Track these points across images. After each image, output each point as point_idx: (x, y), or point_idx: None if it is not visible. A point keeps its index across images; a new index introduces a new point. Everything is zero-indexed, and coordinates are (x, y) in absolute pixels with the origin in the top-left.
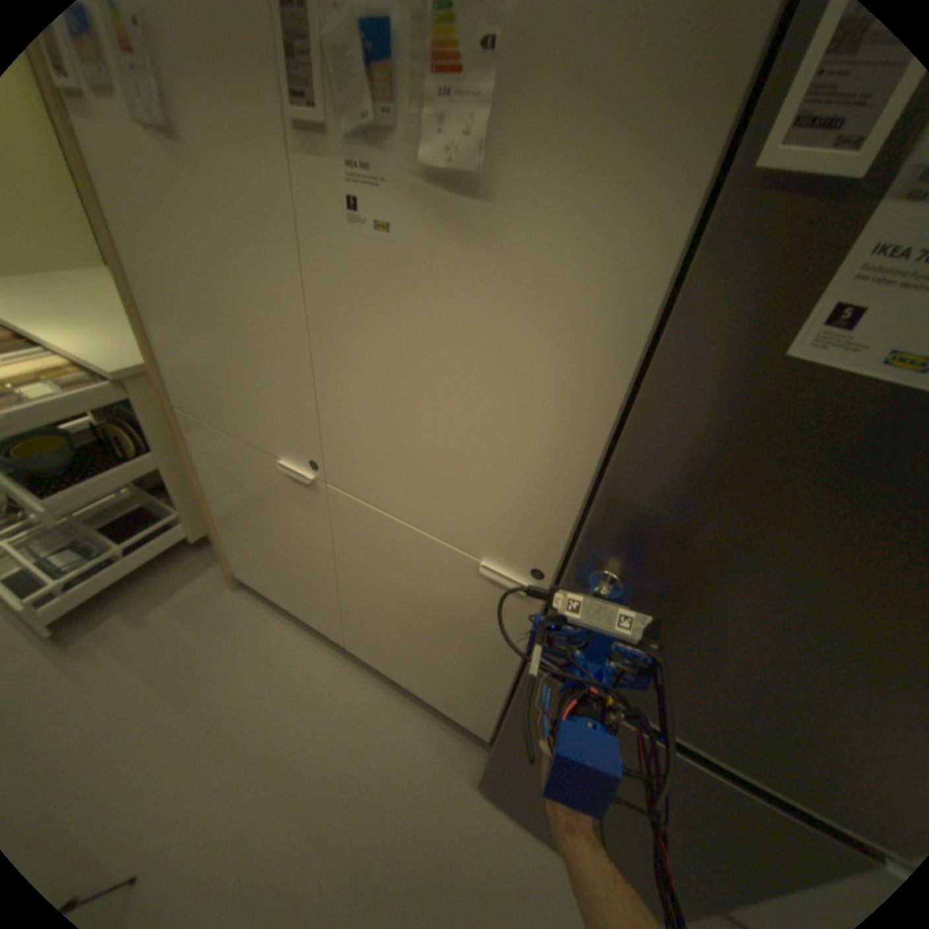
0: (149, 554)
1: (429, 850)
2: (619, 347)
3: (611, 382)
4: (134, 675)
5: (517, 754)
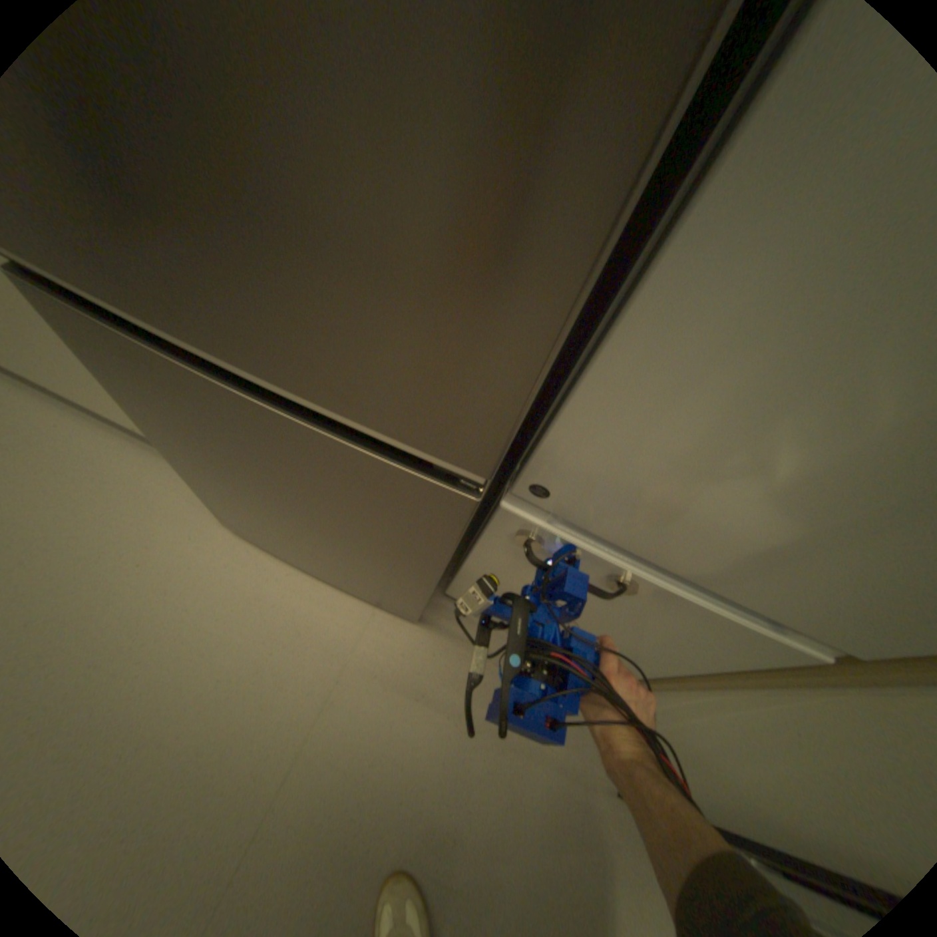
0: None
1: (157, 581)
2: None
3: None
4: None
5: (182, 463)
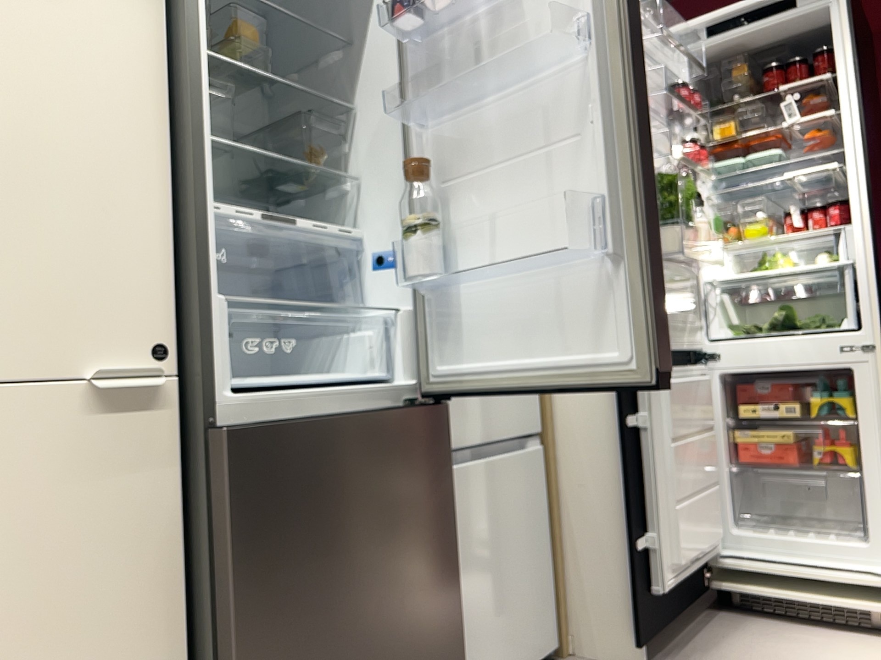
0: None
1: None
2: (149, 84)
3: (154, 112)
4: None
5: None
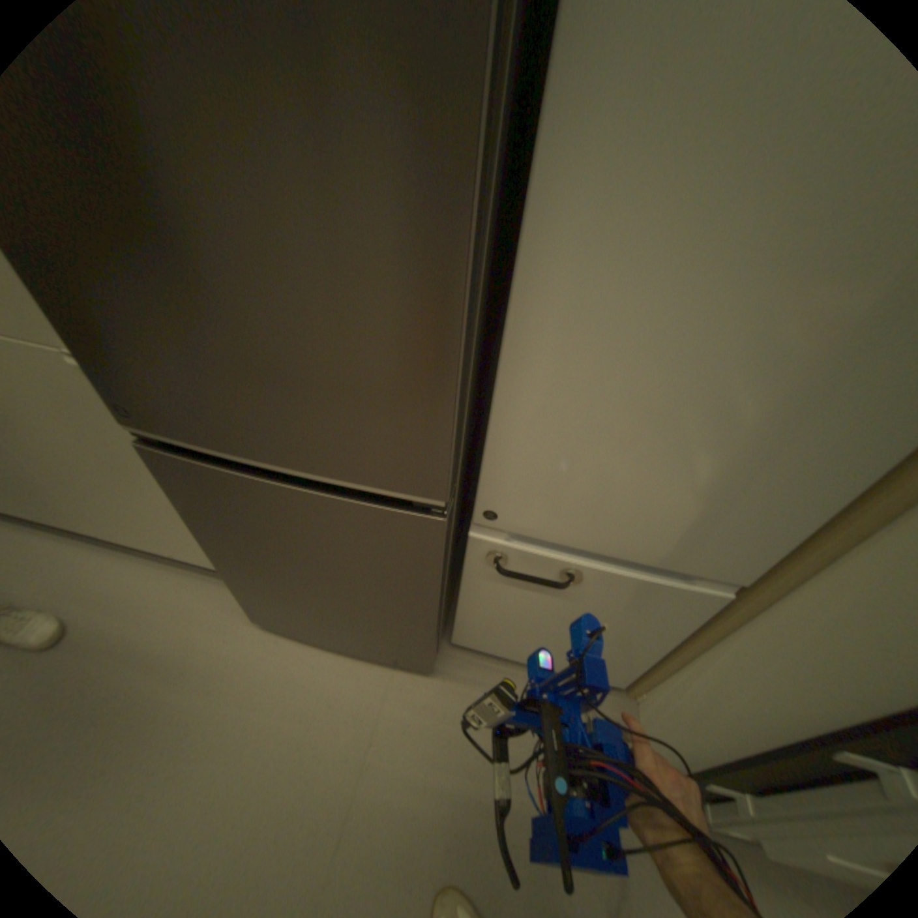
0: None
1: (201, 684)
2: None
3: None
4: None
5: (228, 563)
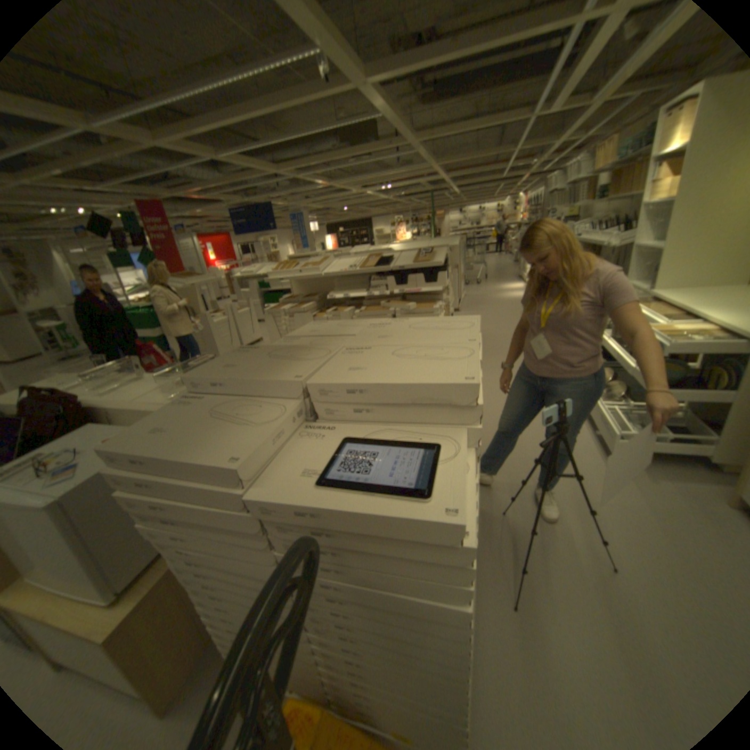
0: (675, 456)
1: None
2: None
3: None
4: (646, 502)
5: None
